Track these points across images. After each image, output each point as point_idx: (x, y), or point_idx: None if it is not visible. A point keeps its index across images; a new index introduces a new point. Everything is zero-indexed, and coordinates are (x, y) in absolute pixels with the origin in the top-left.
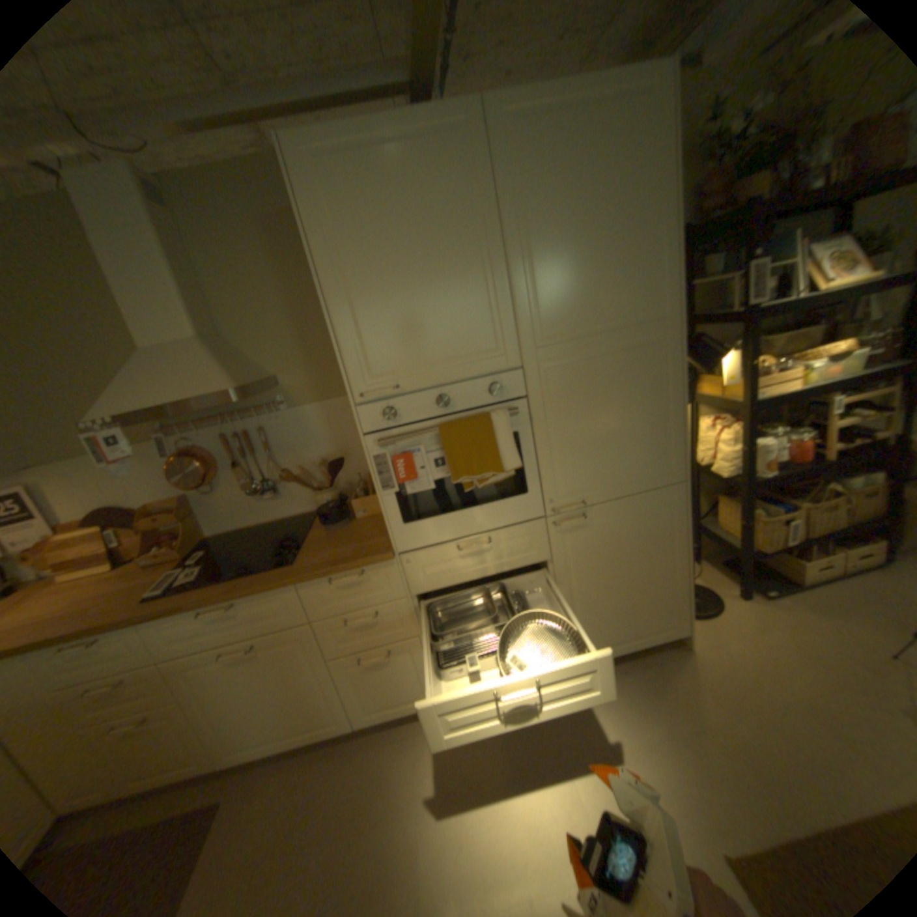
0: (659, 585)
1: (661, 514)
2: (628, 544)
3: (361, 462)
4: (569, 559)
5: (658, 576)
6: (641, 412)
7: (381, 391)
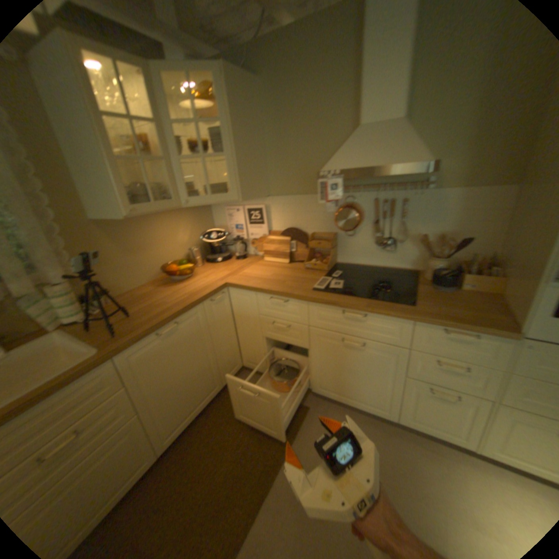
0: None
1: None
2: None
3: (475, 246)
4: None
5: None
6: None
7: None
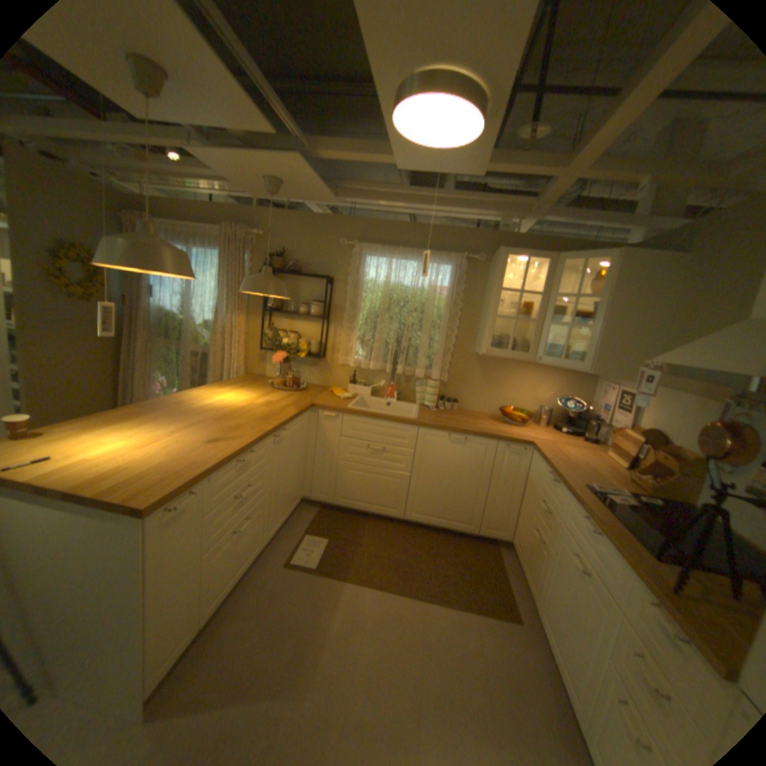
0: None
1: None
2: None
3: None
4: None
5: None
6: None
7: None
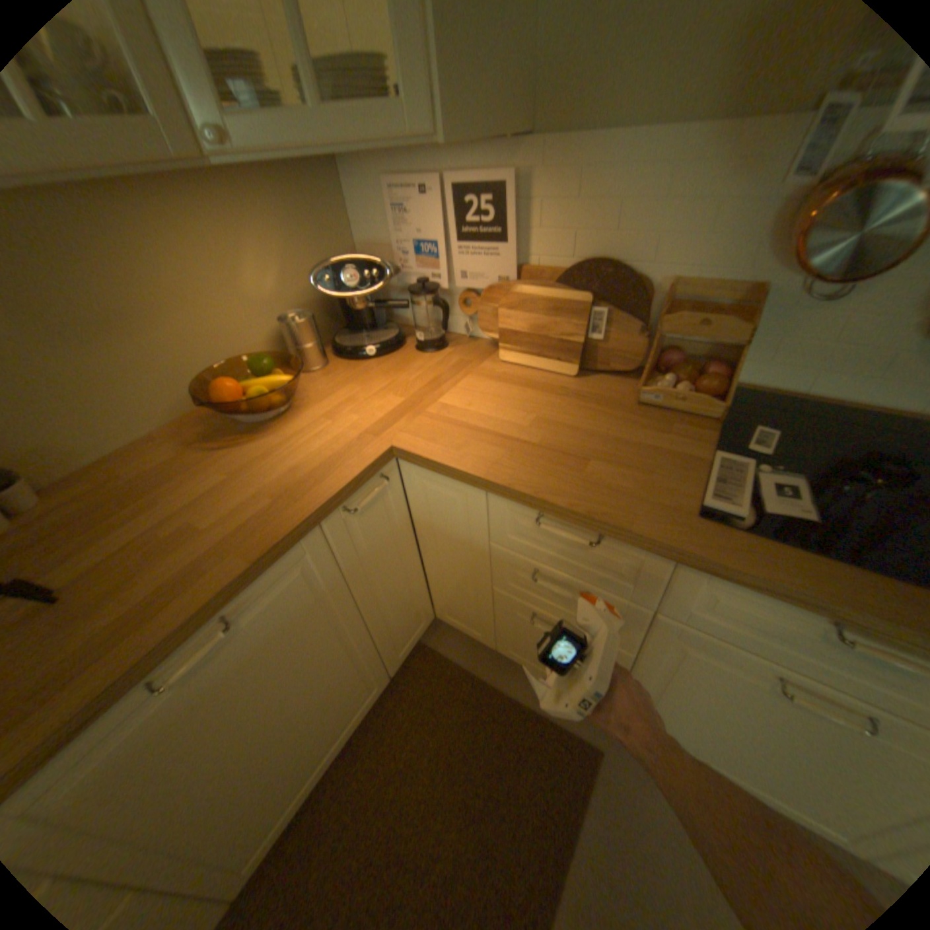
0: None
1: None
2: None
3: None
4: None
5: None
6: None
7: None
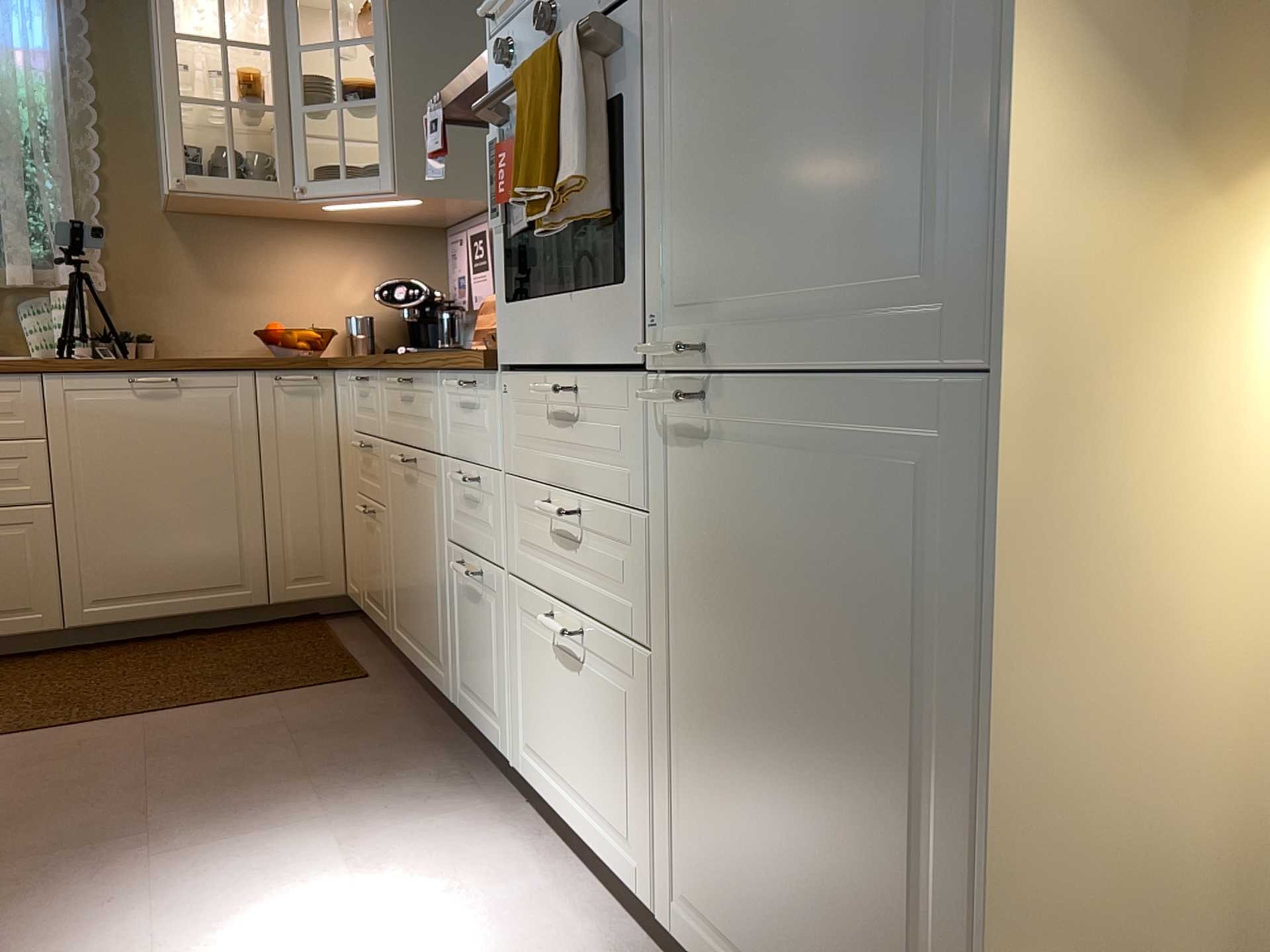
0: (887, 859)
1: (913, 511)
2: (806, 584)
3: None
4: (684, 544)
5: (887, 811)
6: (877, 9)
7: (510, 6)
